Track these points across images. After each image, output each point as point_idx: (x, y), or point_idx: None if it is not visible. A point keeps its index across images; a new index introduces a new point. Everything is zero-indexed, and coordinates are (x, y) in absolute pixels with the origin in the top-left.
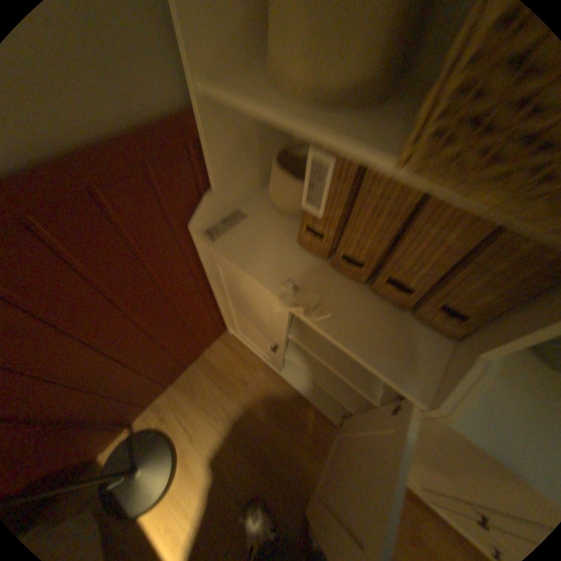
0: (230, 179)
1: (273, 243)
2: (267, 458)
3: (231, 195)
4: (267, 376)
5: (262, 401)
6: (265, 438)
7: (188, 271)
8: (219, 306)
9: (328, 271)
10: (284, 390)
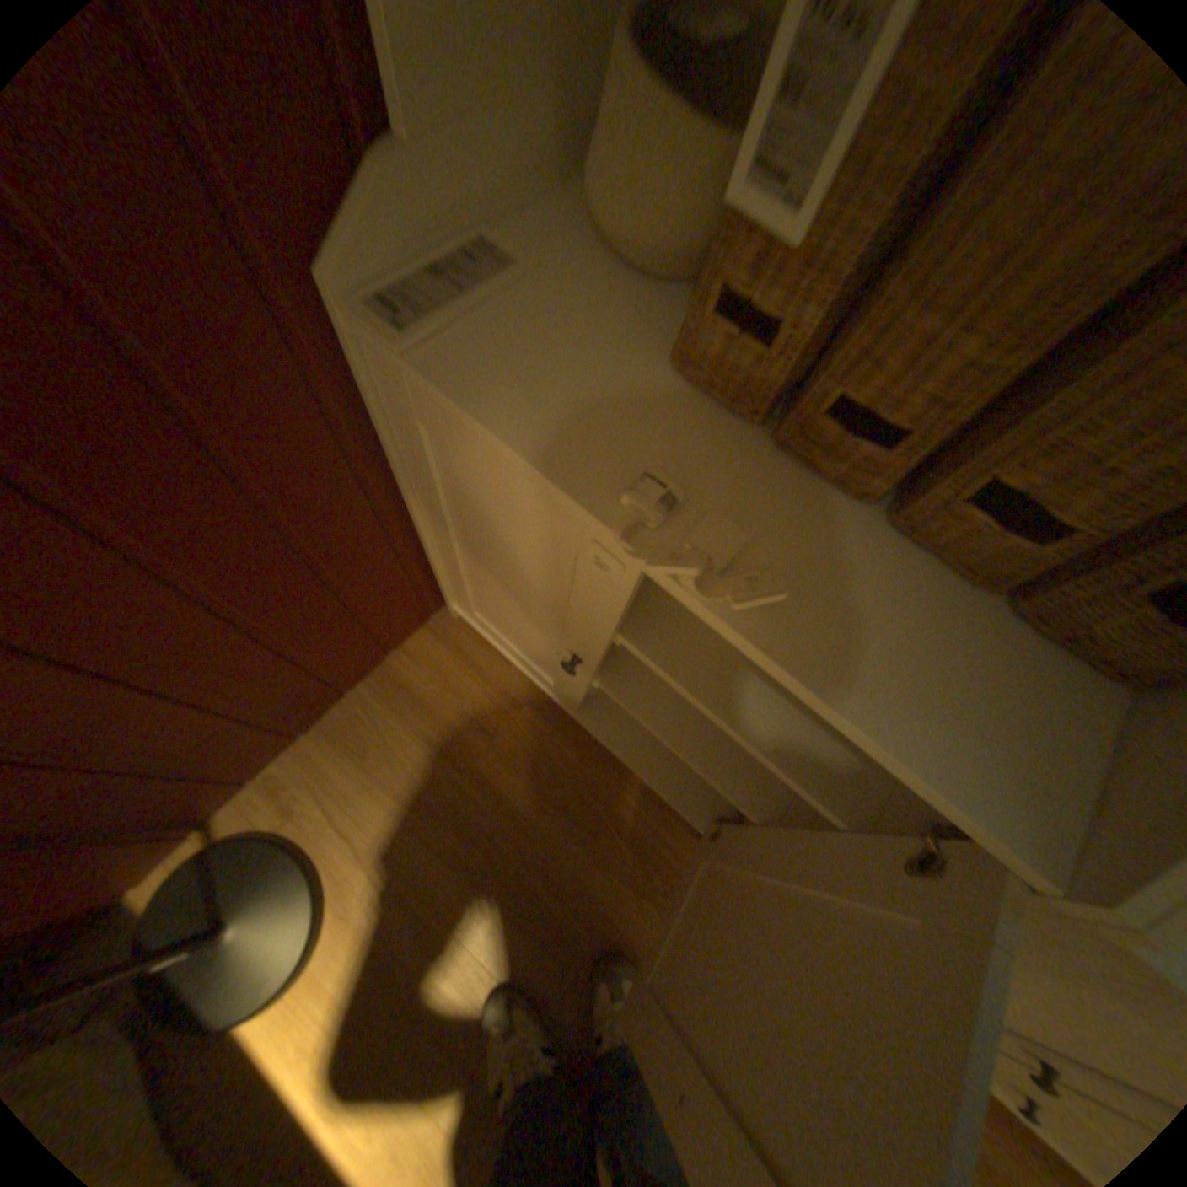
0: (461, 105)
1: (598, 359)
2: (538, 901)
3: (463, 176)
4: (543, 719)
5: (530, 776)
6: (535, 857)
7: (329, 438)
8: (424, 547)
9: (767, 458)
10: (581, 751)
